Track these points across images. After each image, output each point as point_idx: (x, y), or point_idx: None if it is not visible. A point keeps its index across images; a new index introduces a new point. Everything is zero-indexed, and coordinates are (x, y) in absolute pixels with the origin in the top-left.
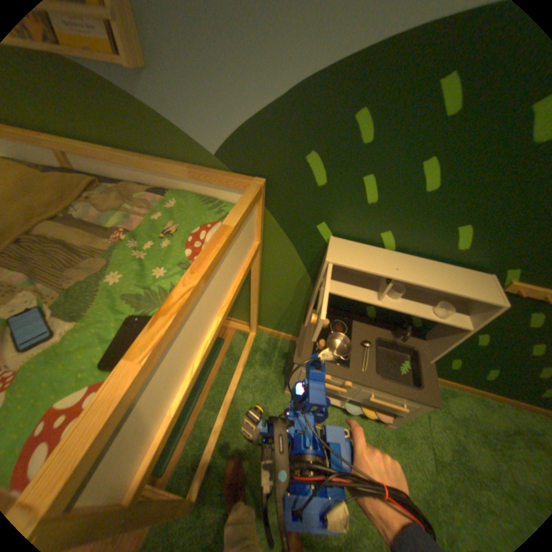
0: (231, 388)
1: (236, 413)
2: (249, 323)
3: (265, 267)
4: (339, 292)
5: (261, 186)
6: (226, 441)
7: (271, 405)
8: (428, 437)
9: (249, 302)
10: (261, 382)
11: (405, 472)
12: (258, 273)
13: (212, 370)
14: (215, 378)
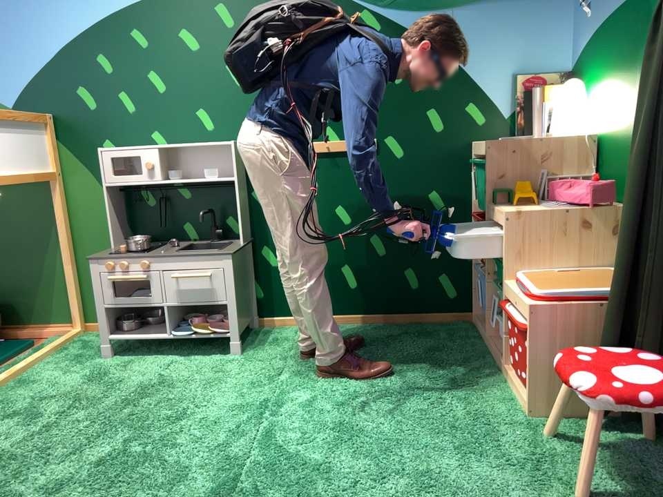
0: (26, 360)
1: (28, 377)
2: (73, 322)
3: (71, 211)
4: (120, 180)
5: (45, 115)
6: (3, 393)
7: (80, 367)
8: (287, 353)
9: (66, 277)
10: (73, 356)
11: (244, 374)
12: (61, 213)
13: (6, 362)
14: (7, 365)
